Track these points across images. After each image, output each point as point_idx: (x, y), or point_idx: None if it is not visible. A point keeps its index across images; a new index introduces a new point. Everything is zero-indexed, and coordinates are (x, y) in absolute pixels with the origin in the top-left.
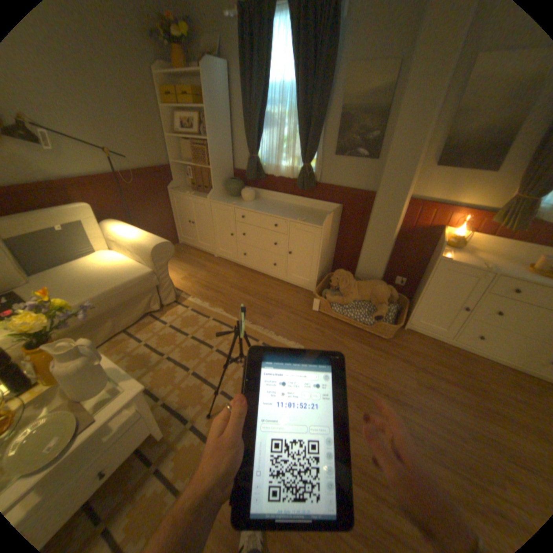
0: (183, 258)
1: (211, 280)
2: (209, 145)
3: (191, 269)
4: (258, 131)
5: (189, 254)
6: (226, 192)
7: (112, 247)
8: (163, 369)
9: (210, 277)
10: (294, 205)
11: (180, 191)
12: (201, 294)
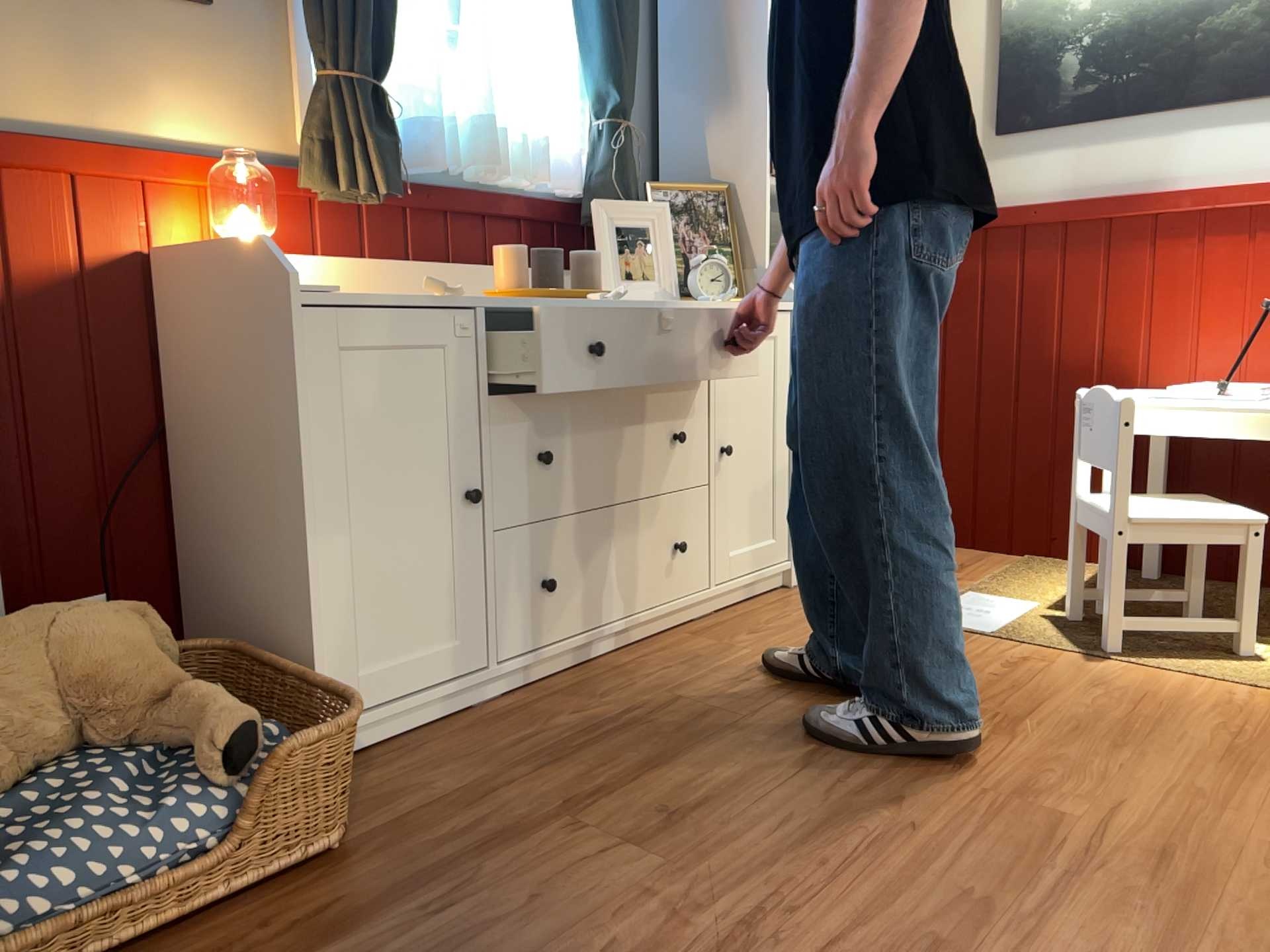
0: None
1: None
2: None
3: None
4: None
5: None
6: None
7: None
8: None
9: None
10: None
11: None
12: None
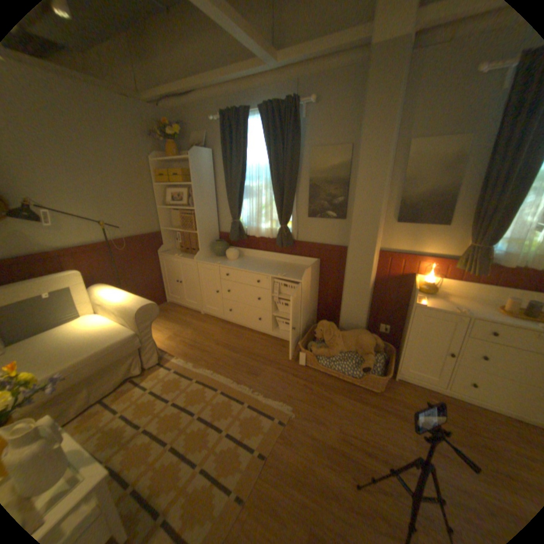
0: (169, 316)
1: (196, 338)
2: (196, 213)
3: (177, 328)
4: (240, 200)
5: (175, 312)
6: (212, 252)
7: (97, 310)
8: (137, 446)
9: (196, 334)
10: (276, 261)
11: (169, 253)
12: (185, 354)
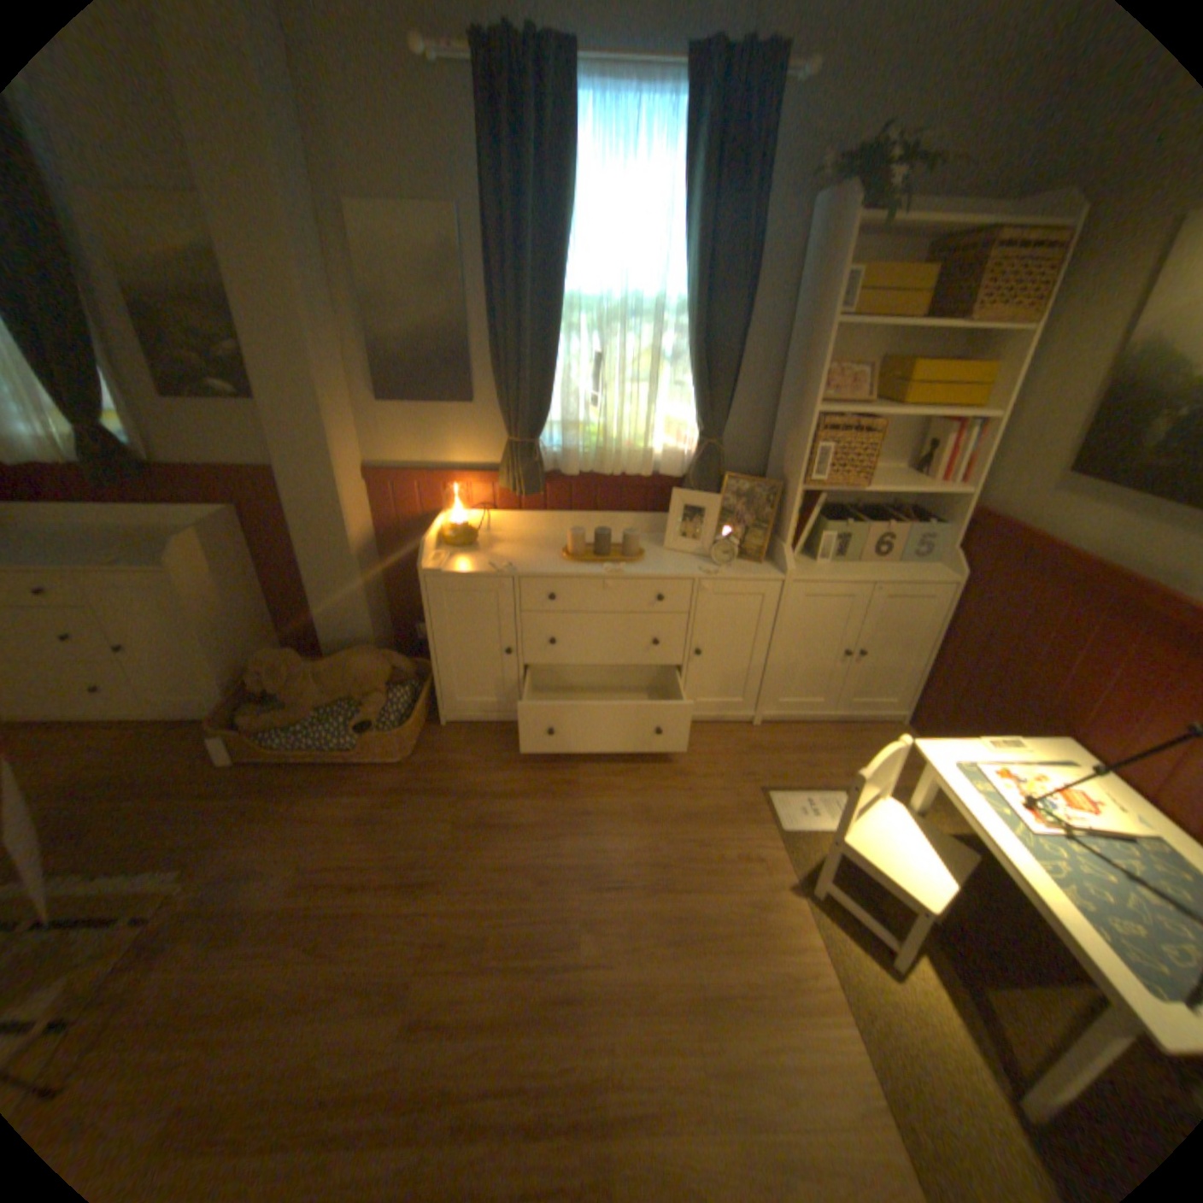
0: None
1: None
2: None
3: None
4: None
5: None
6: None
7: None
8: None
9: None
10: (112, 527)
11: None
12: None
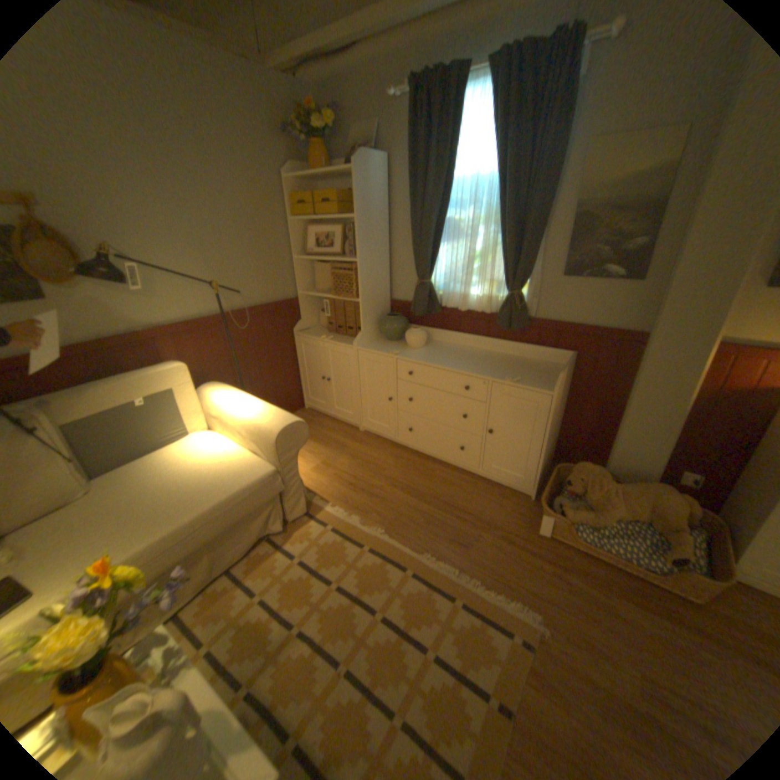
0: (312, 431)
1: (358, 472)
2: (359, 268)
3: (326, 452)
4: (434, 245)
5: (320, 426)
6: (380, 333)
7: (214, 427)
8: (292, 660)
9: (356, 465)
10: (491, 352)
11: (310, 334)
12: (345, 499)
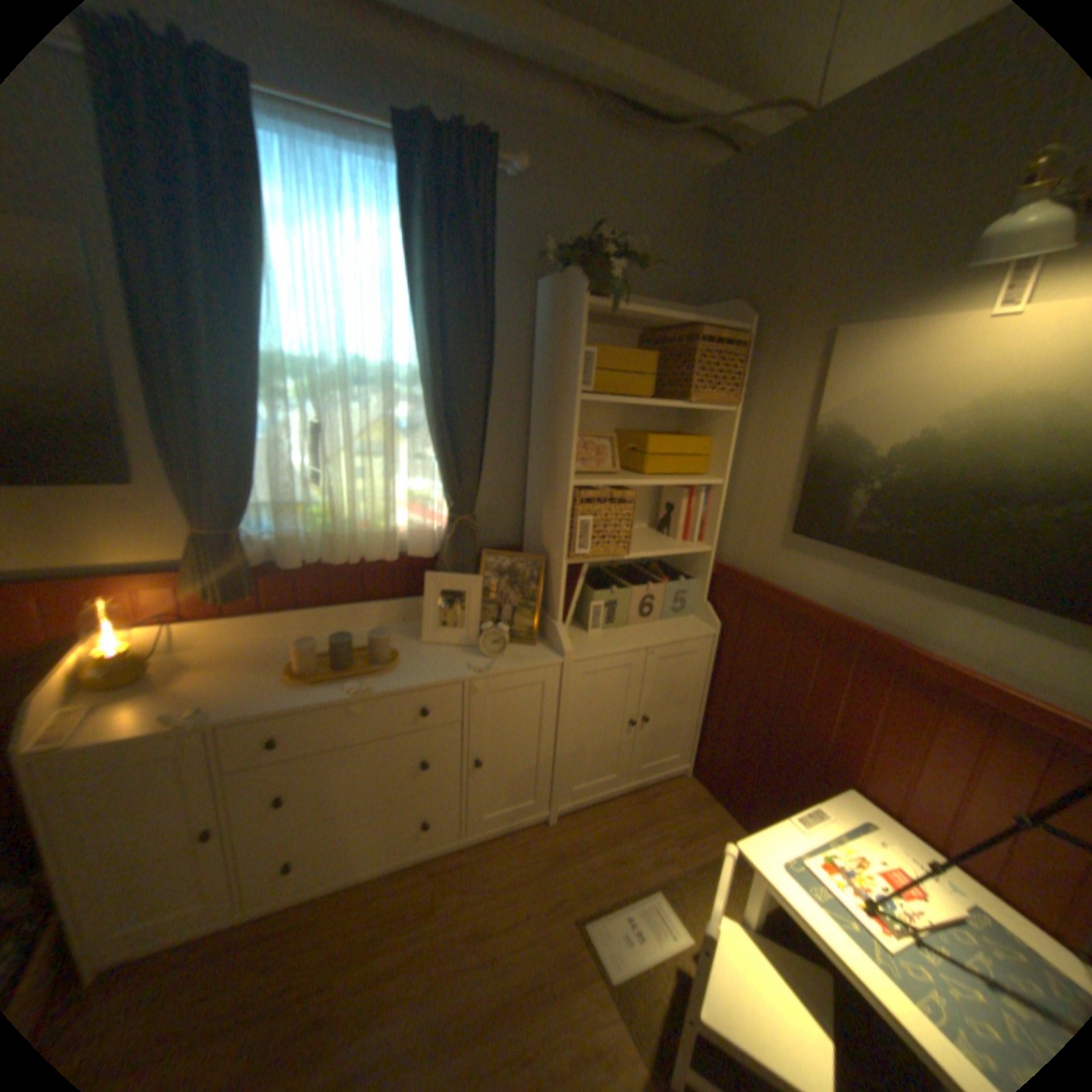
0: None
1: None
2: None
3: None
4: None
5: None
6: None
7: None
8: None
9: None
10: None
11: None
12: None
